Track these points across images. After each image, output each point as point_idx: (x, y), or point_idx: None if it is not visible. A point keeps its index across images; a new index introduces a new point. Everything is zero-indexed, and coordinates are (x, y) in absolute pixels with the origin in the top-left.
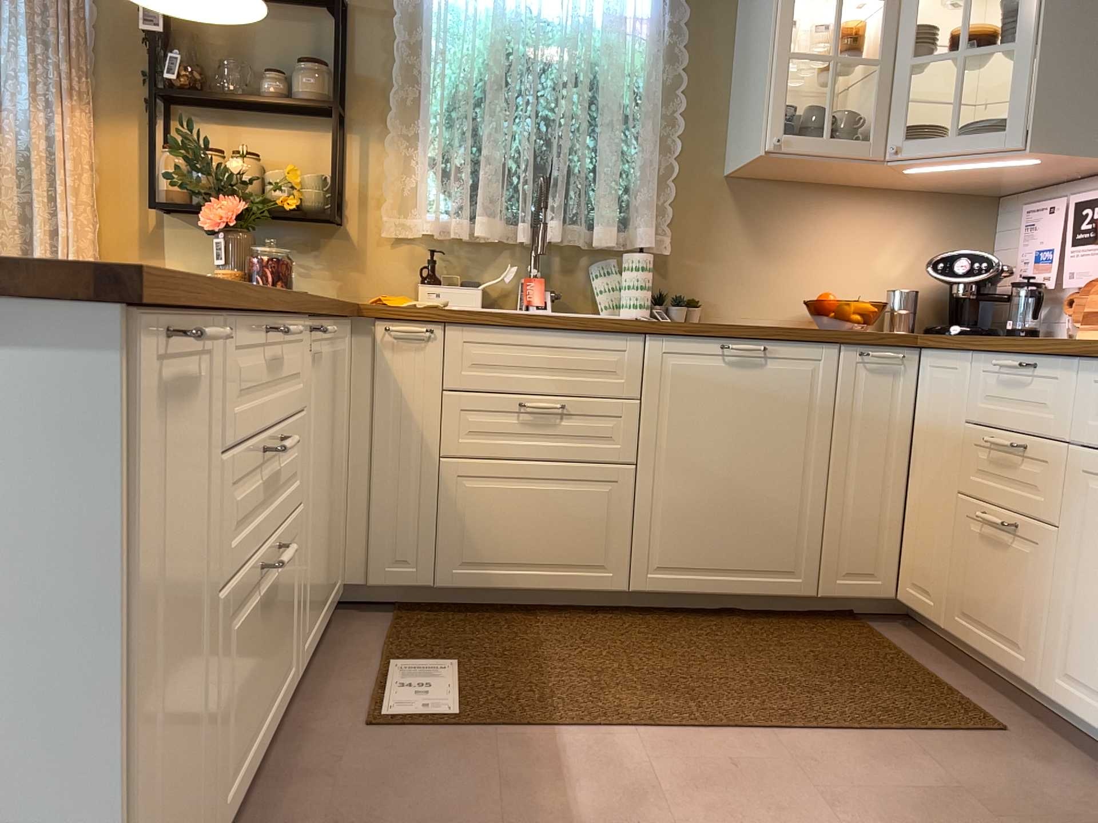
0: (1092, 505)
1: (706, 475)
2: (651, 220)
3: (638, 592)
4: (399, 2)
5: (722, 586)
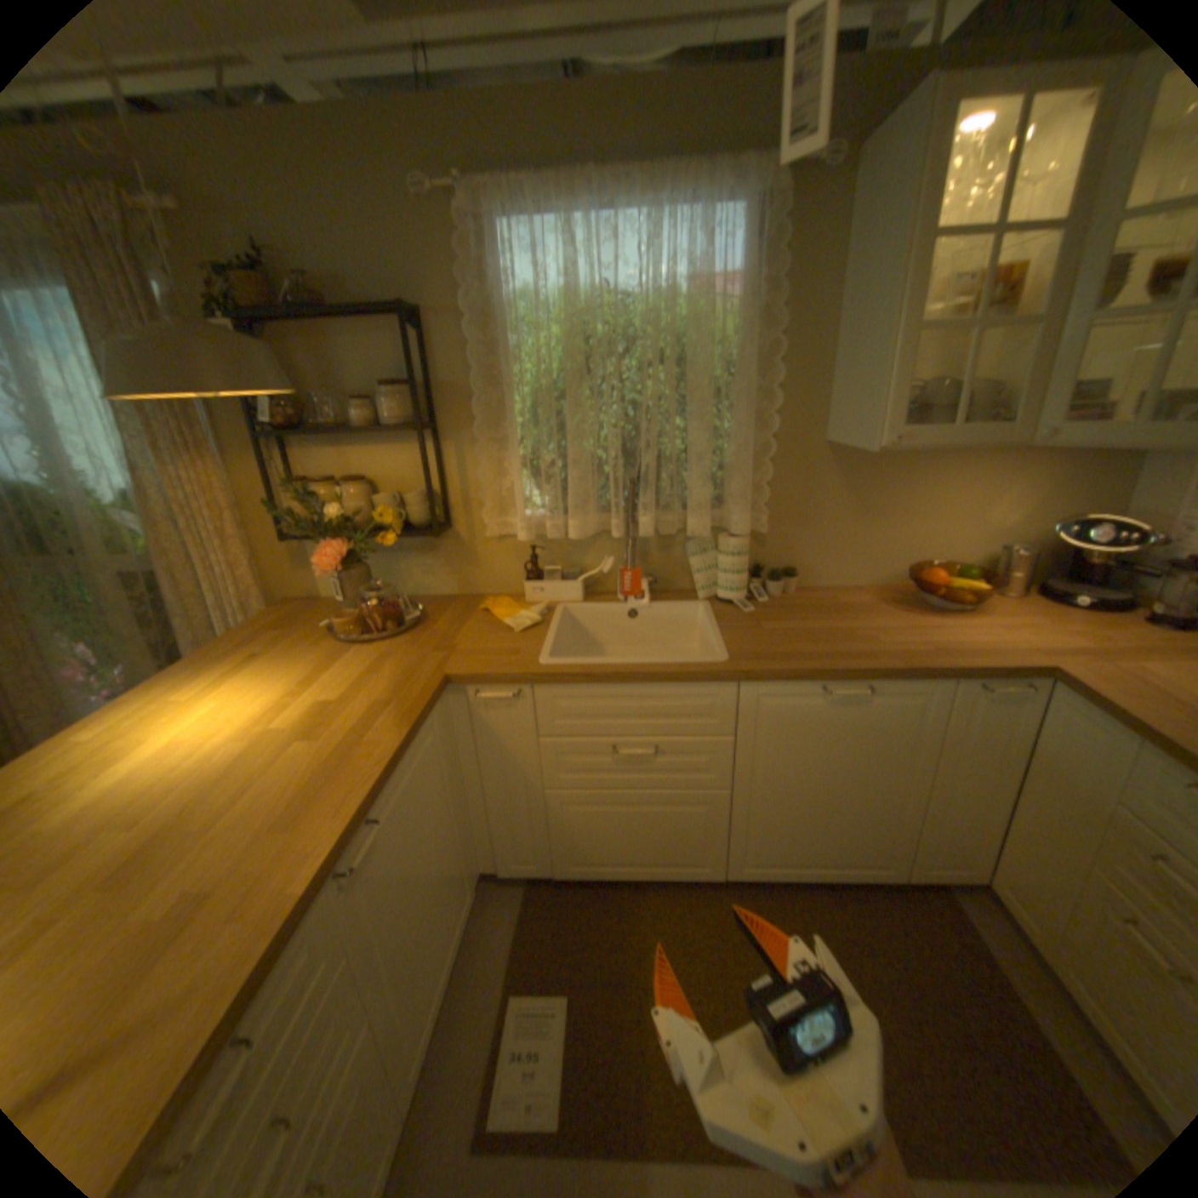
0: None
1: (801, 796)
2: (746, 505)
3: (734, 881)
4: (466, 294)
5: (813, 877)
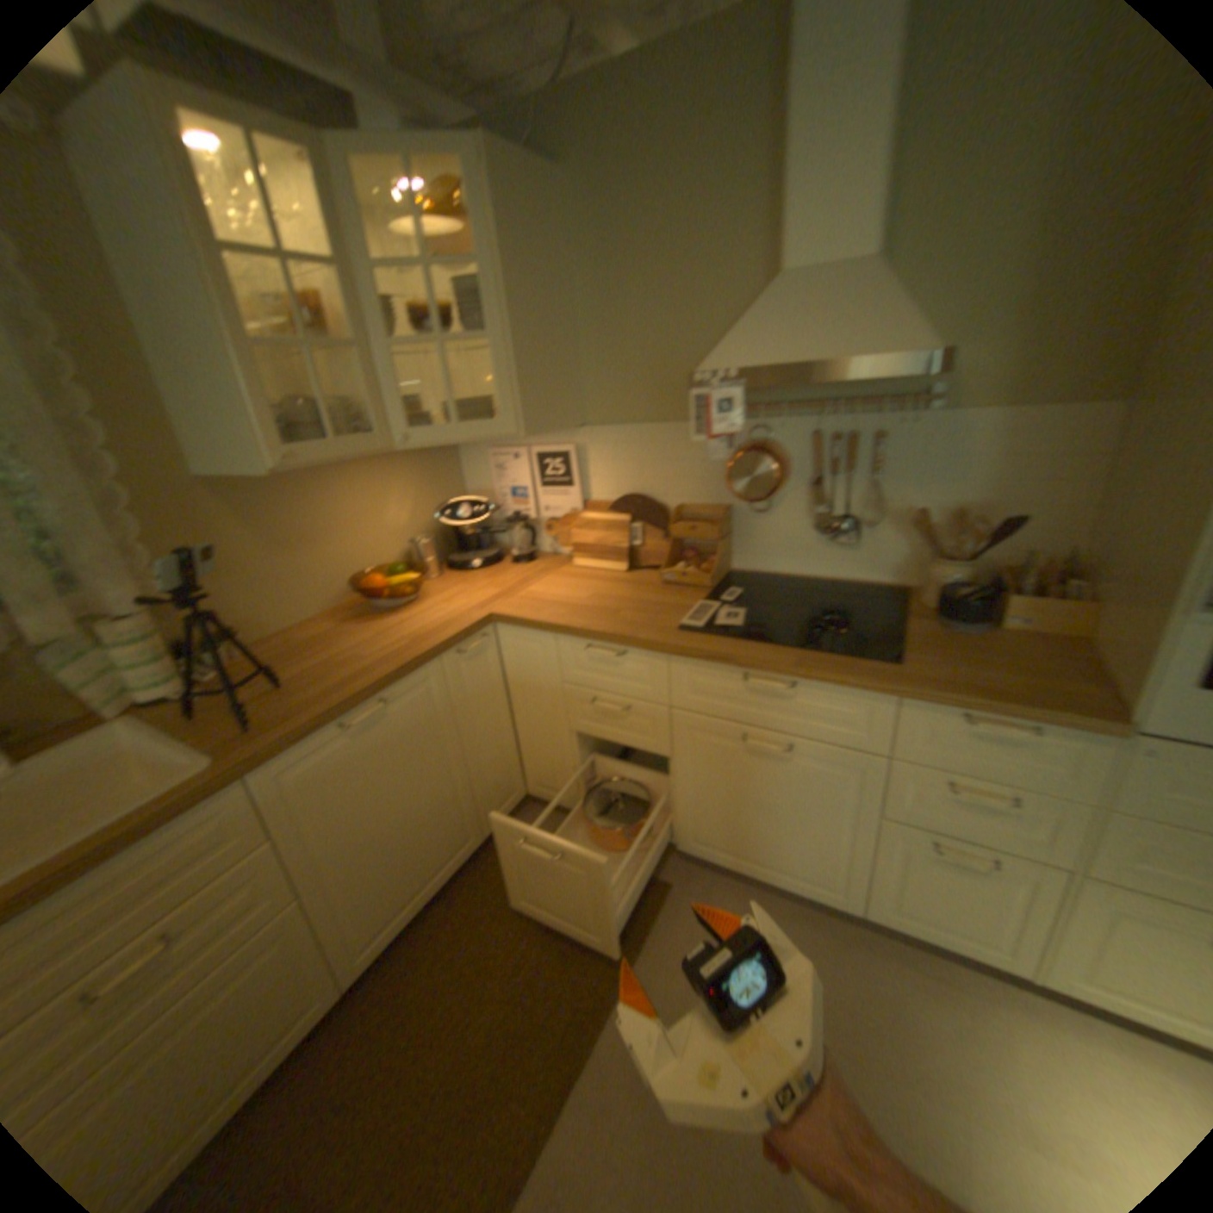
0: (699, 747)
1: (373, 842)
2: (123, 575)
3: (352, 985)
4: None
5: (421, 904)
